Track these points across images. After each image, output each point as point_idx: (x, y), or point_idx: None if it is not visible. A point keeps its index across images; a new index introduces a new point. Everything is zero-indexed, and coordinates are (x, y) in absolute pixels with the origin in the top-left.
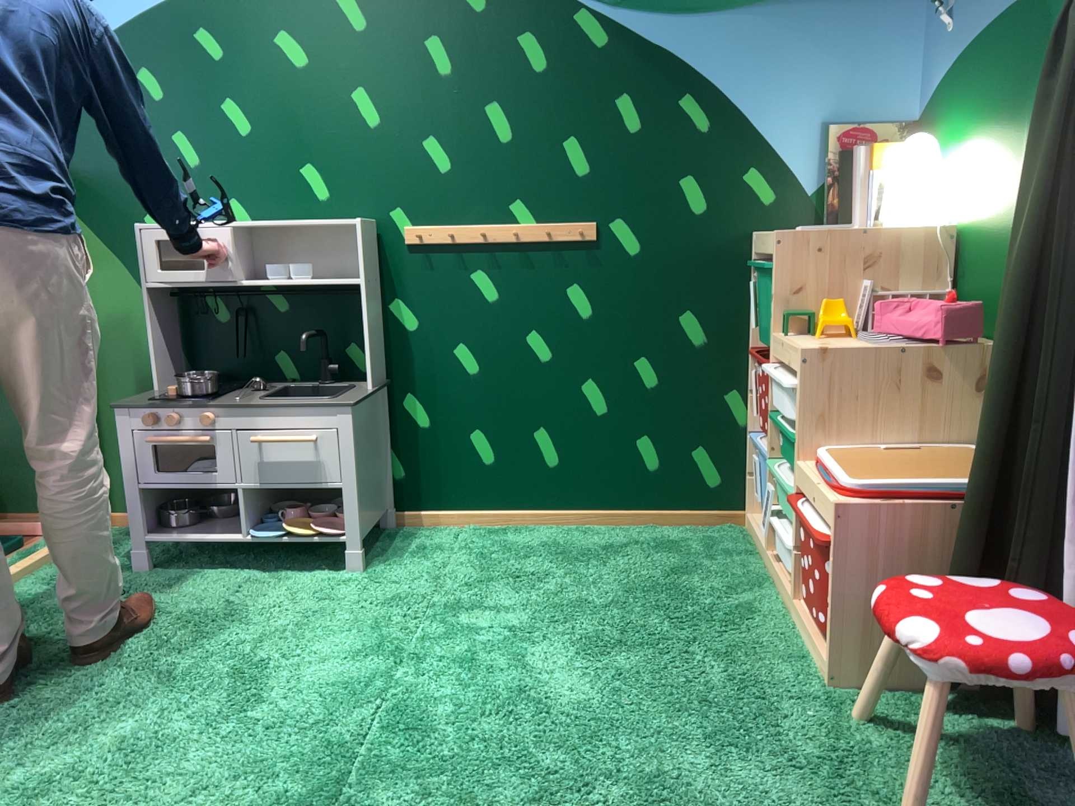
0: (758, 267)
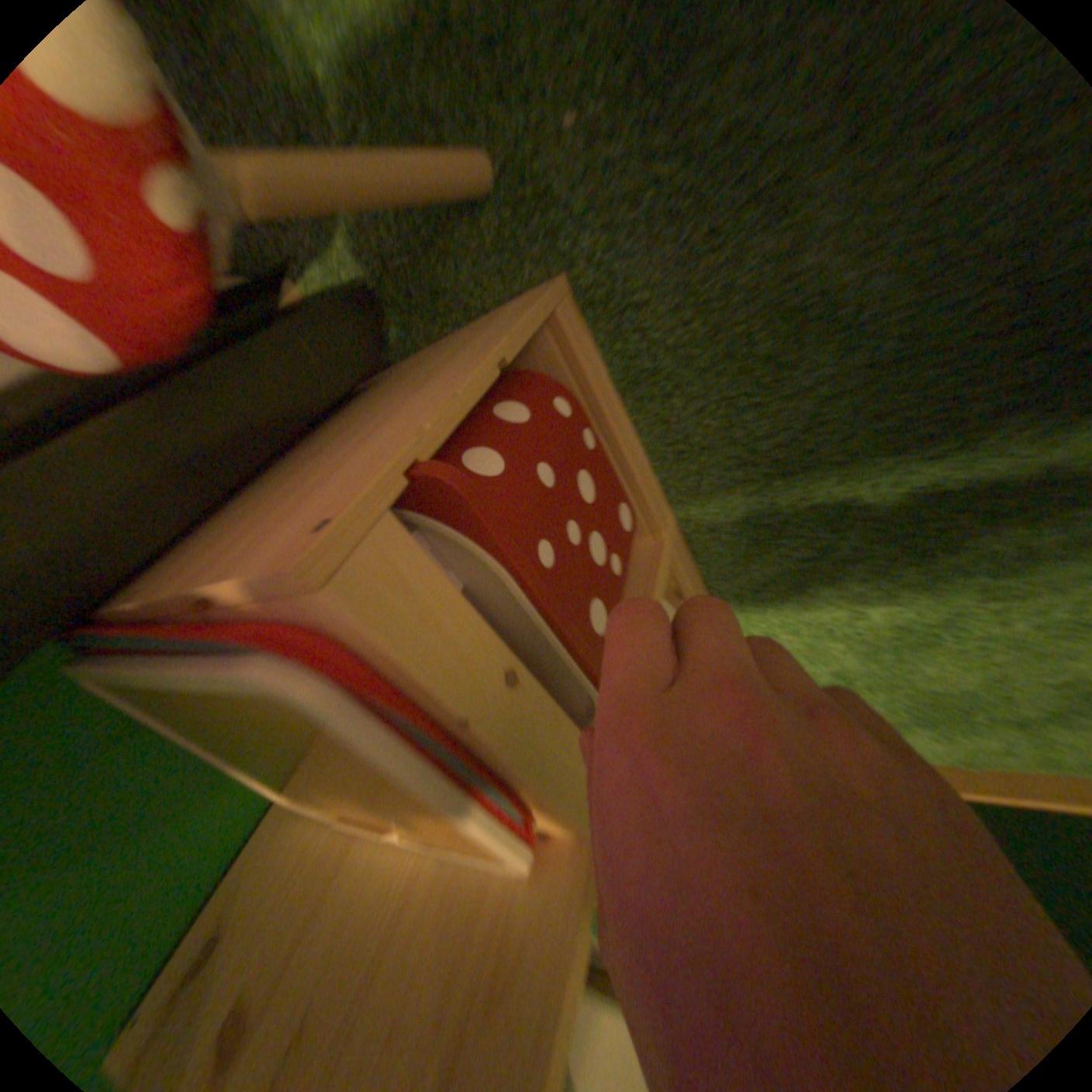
0: None
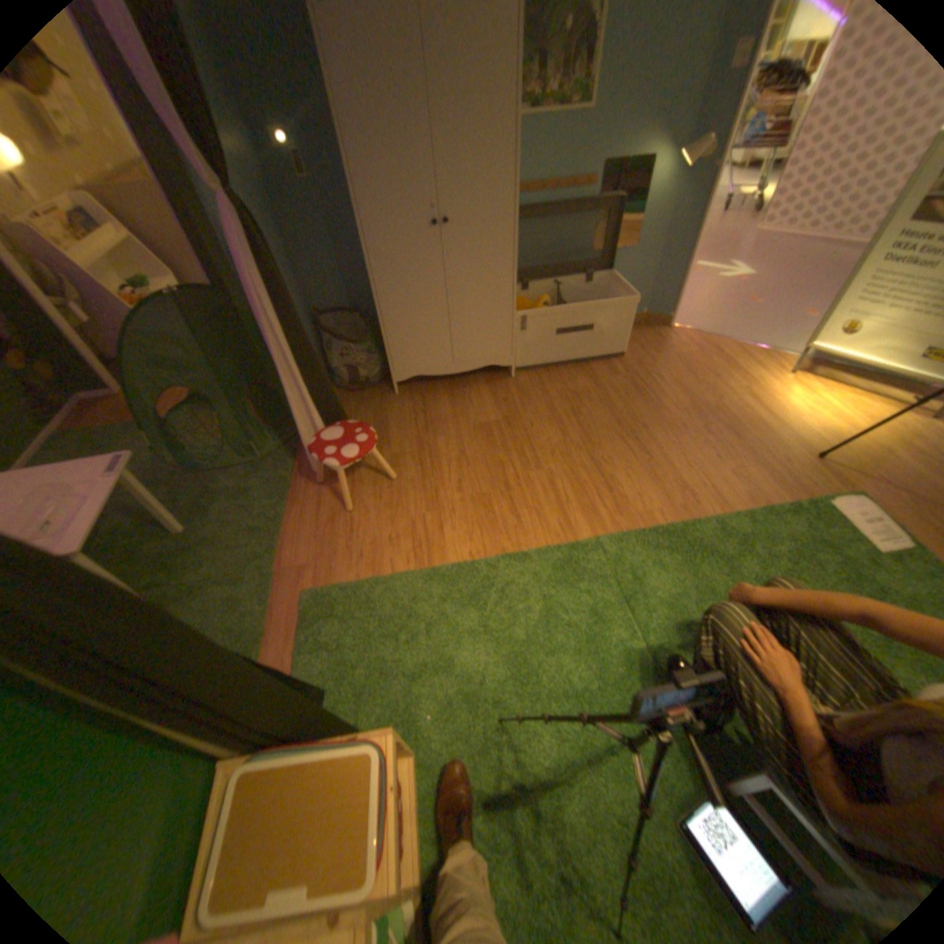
0: None
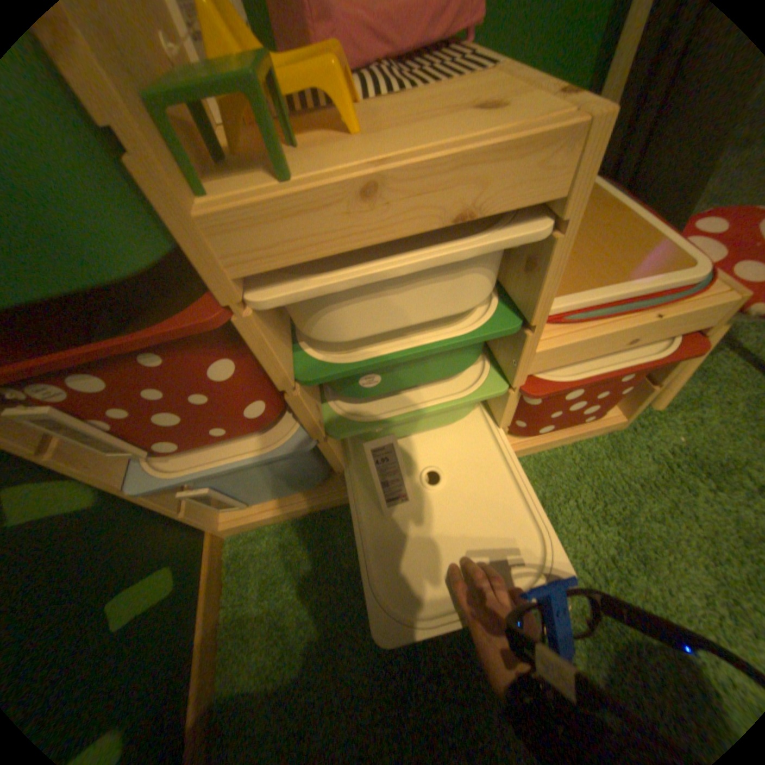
0: None
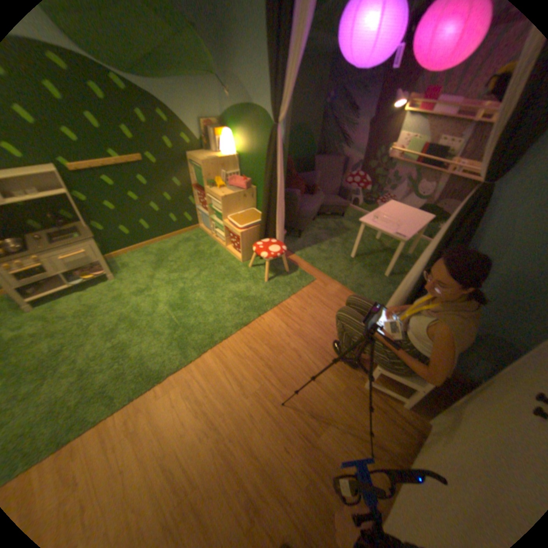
0: (193, 166)
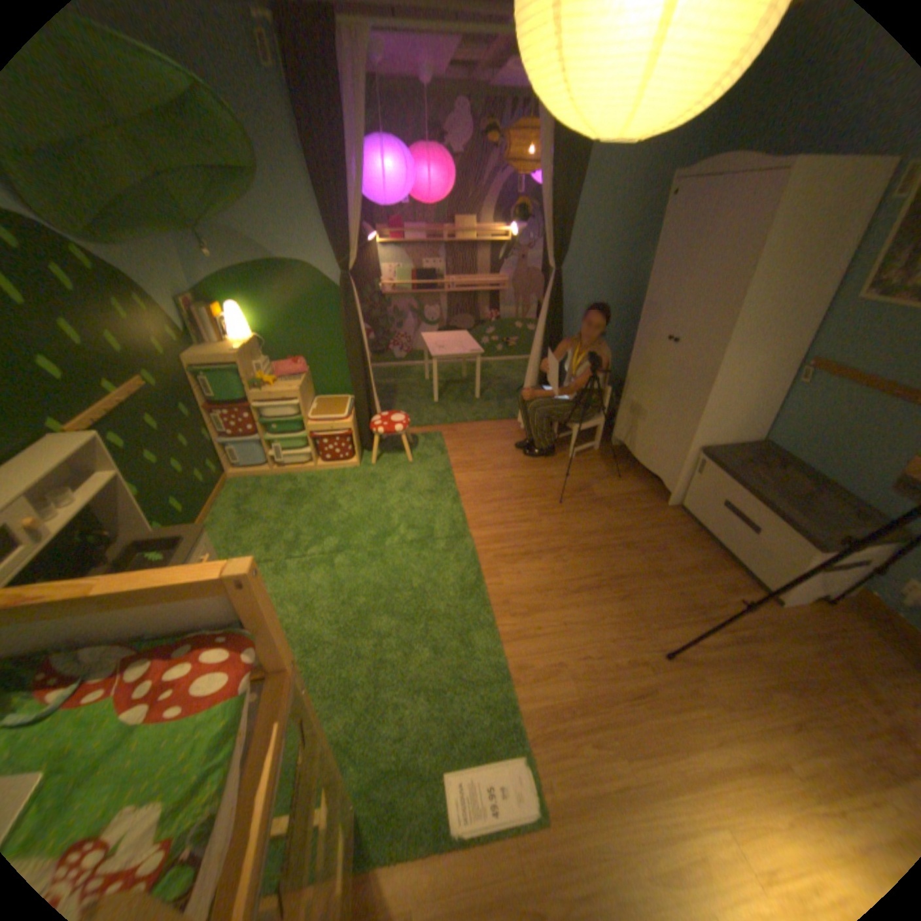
0: (207, 371)
